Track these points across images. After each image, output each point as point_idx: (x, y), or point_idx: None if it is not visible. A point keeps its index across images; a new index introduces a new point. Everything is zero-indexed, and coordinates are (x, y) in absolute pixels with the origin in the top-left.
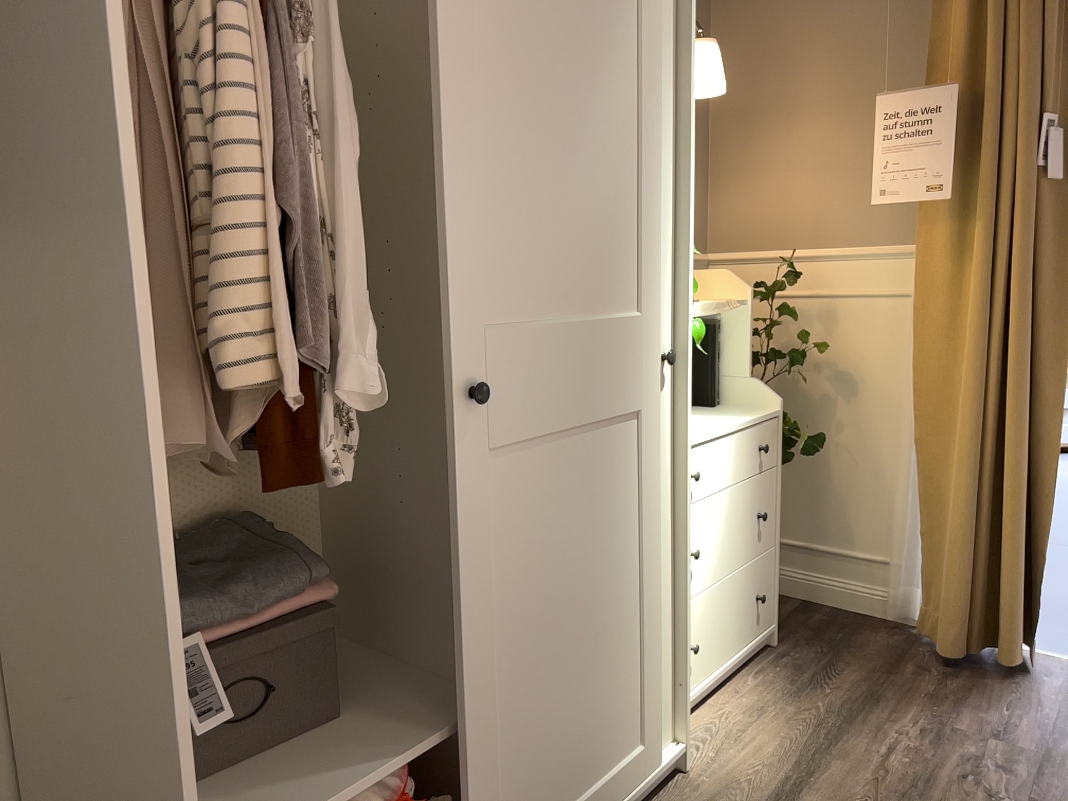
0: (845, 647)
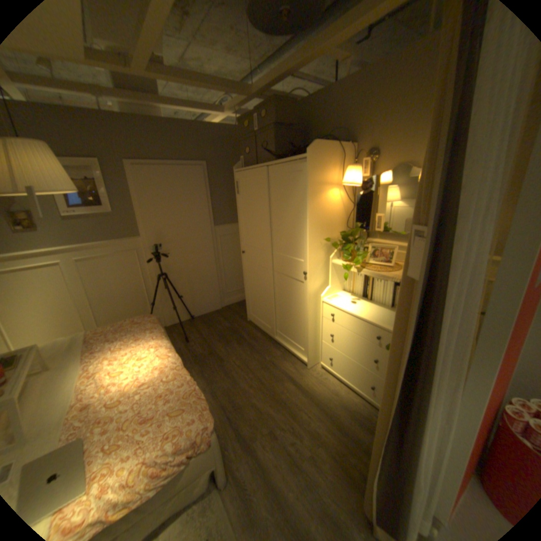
0: None
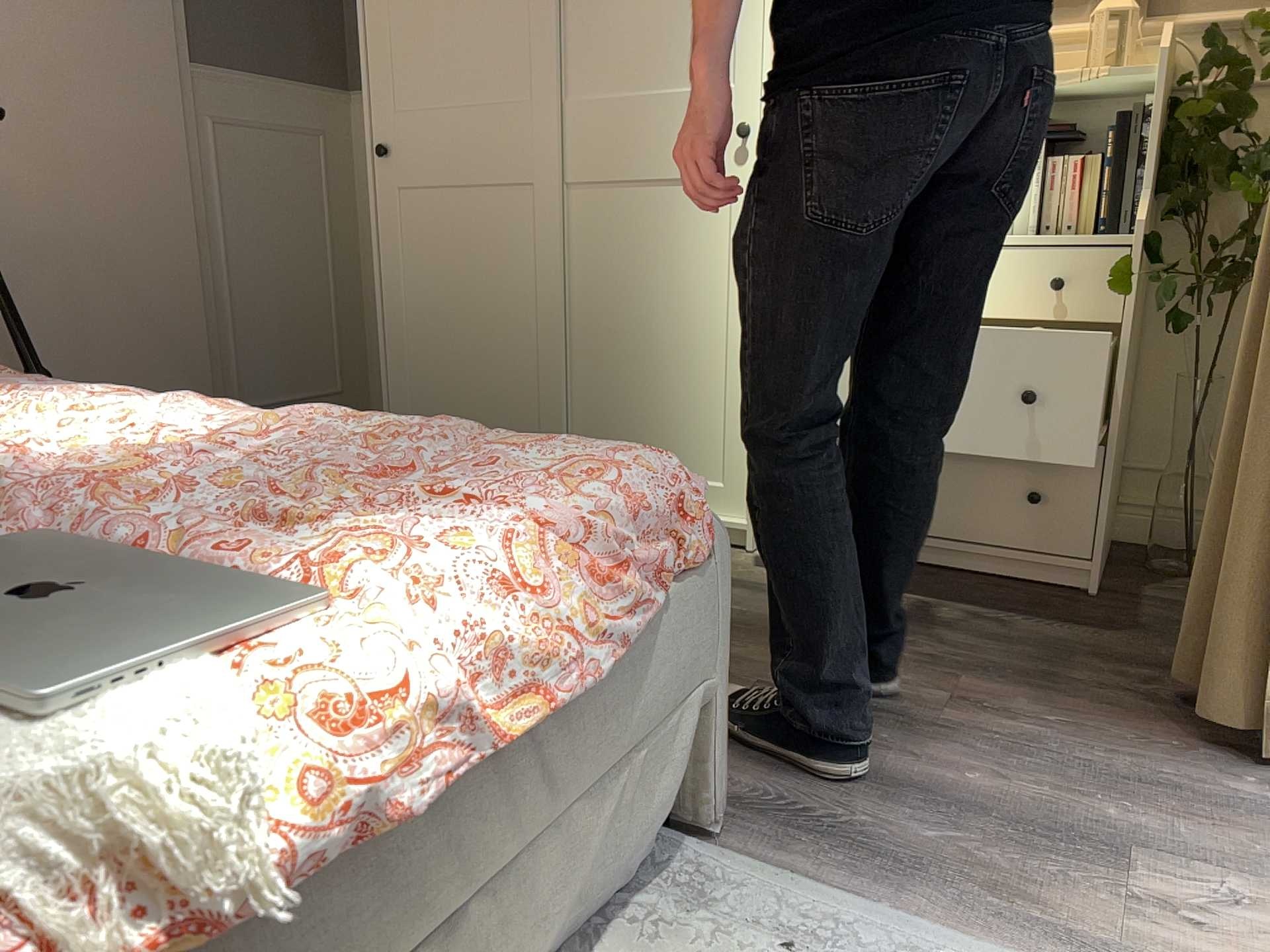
0: (1169, 641)
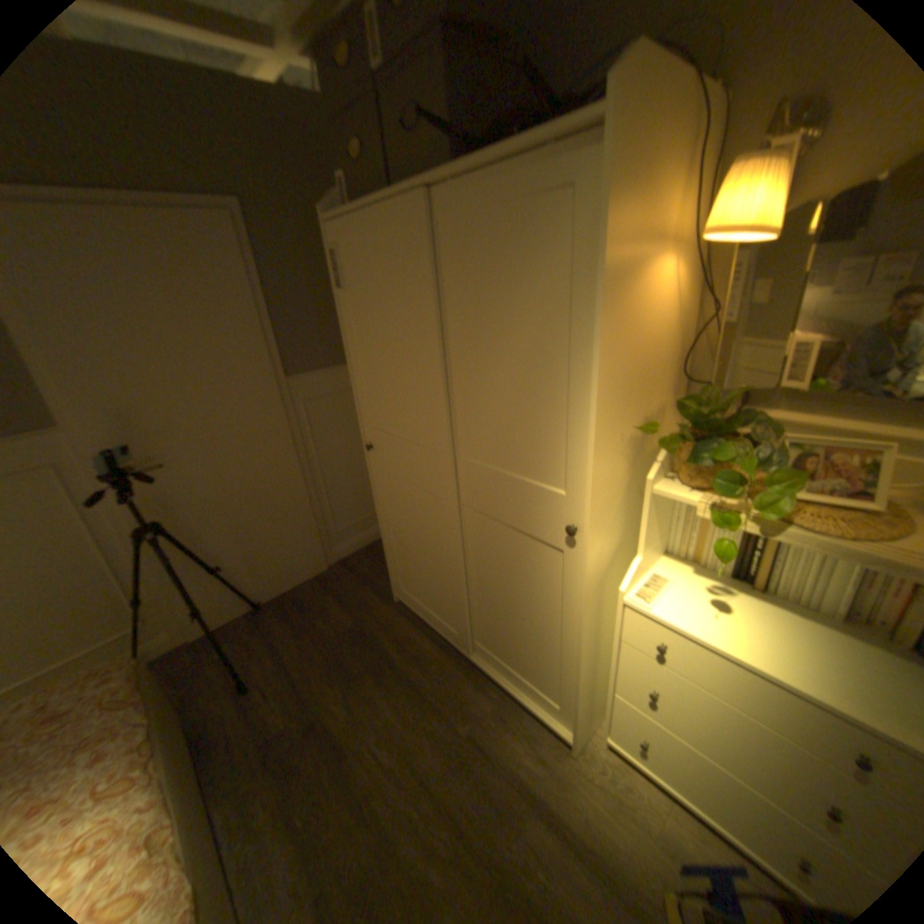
0: None
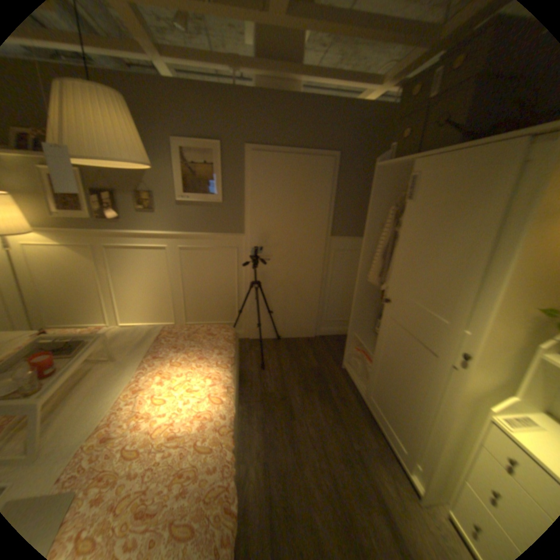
0: None
